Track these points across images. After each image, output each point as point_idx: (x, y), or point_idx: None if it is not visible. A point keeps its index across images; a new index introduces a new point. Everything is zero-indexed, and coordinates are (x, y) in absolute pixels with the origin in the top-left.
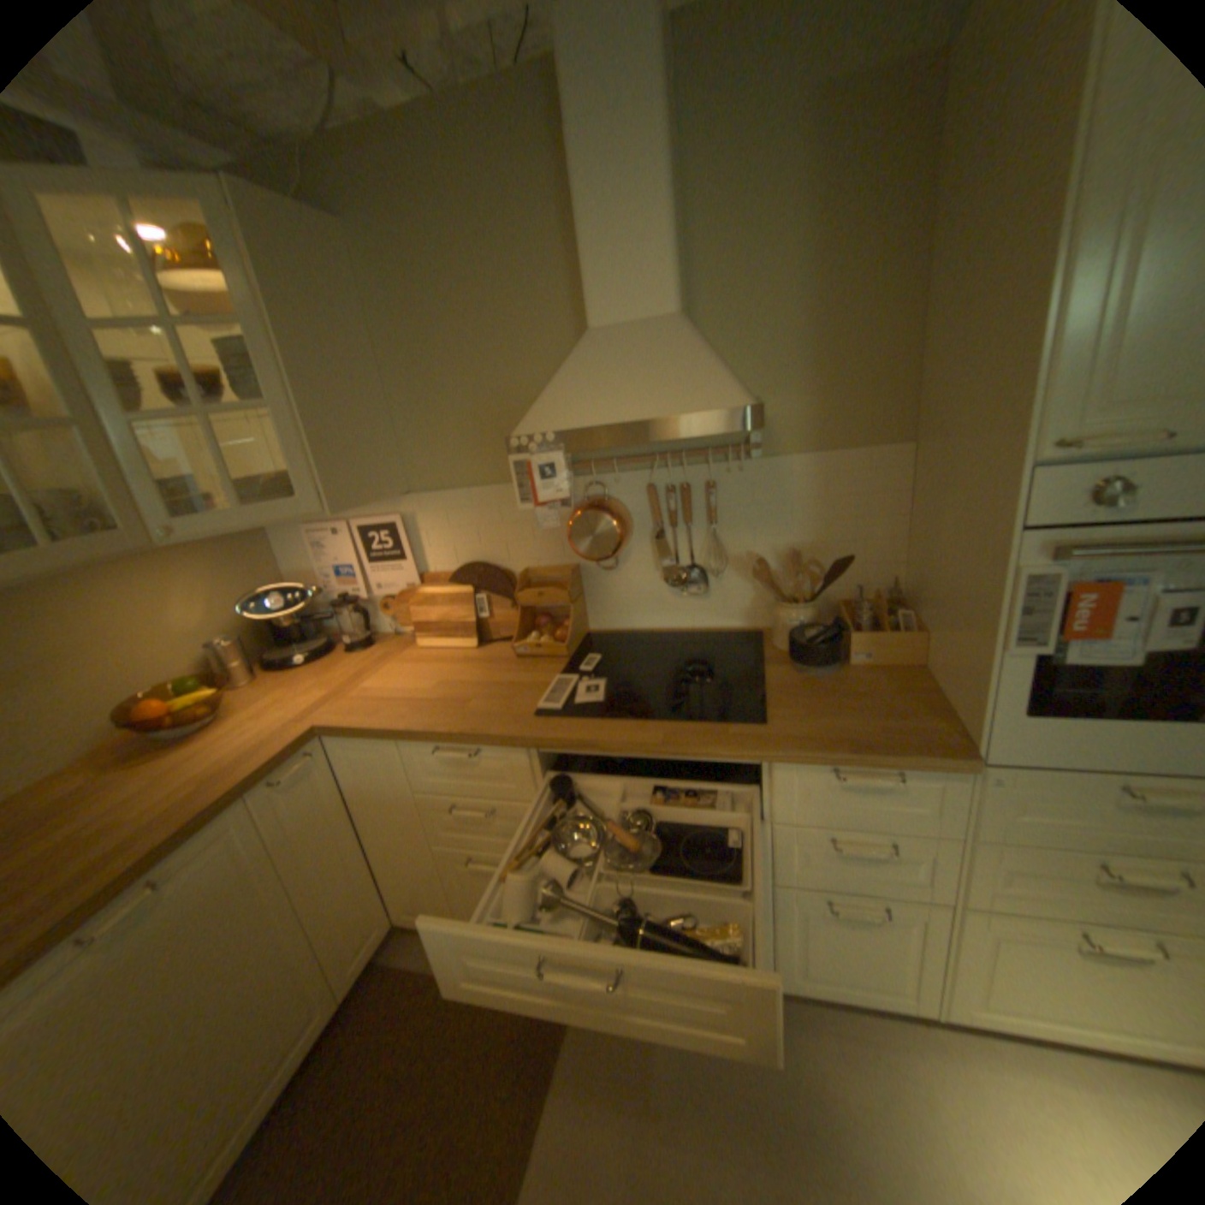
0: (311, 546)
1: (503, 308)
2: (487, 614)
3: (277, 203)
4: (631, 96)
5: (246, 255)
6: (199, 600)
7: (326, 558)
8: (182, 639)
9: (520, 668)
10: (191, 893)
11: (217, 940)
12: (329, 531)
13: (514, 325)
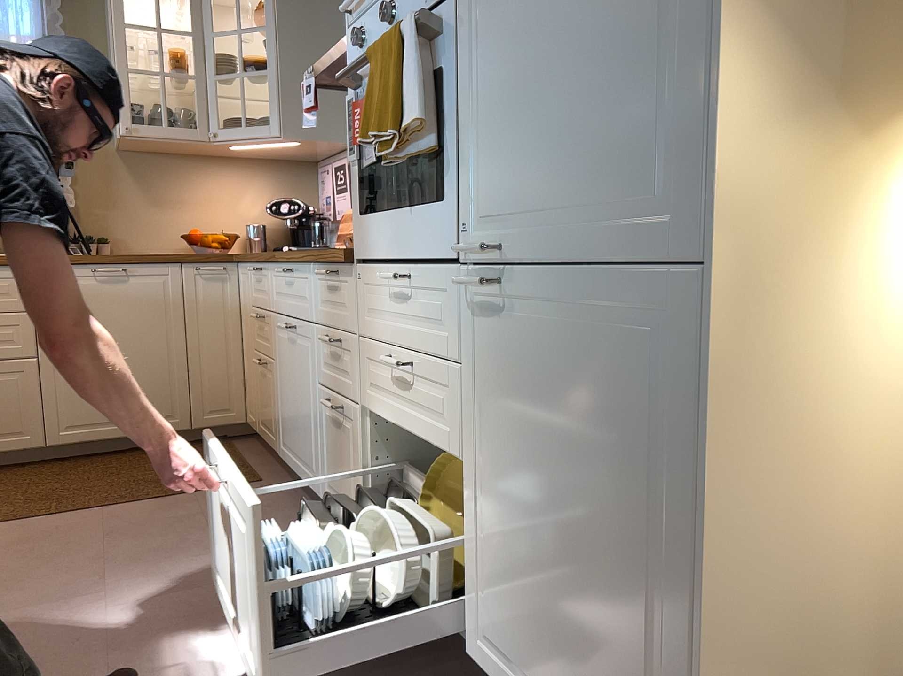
0: (321, 182)
1: None
2: None
3: None
4: None
5: None
6: (260, 202)
7: (324, 190)
8: (243, 220)
9: None
10: (139, 289)
11: (142, 322)
12: (326, 171)
13: None
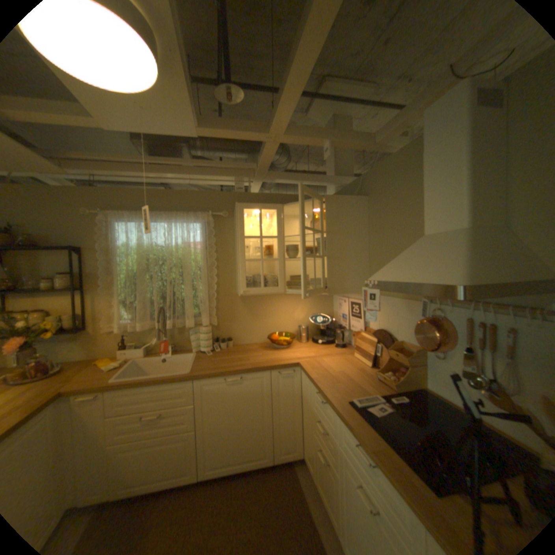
0: (339, 305)
1: (412, 224)
2: (379, 355)
3: (343, 198)
4: (452, 135)
5: (326, 216)
6: (304, 312)
7: (341, 310)
8: (296, 322)
9: (372, 385)
10: (248, 388)
11: (249, 406)
12: (344, 301)
13: (415, 231)
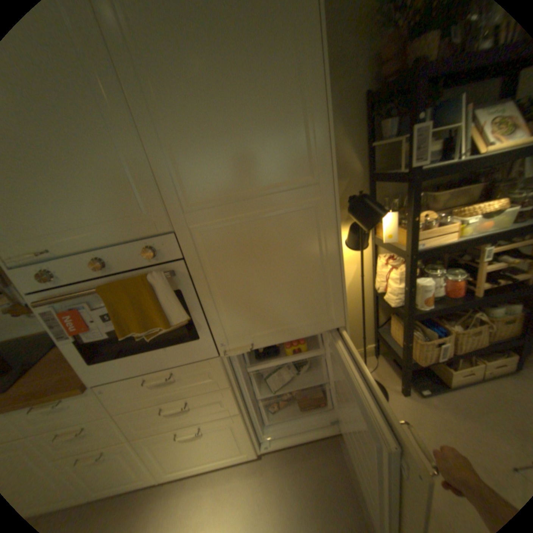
0: None
1: None
2: None
3: None
4: None
5: None
6: None
7: None
8: None
9: None
10: None
11: None
12: None
13: None
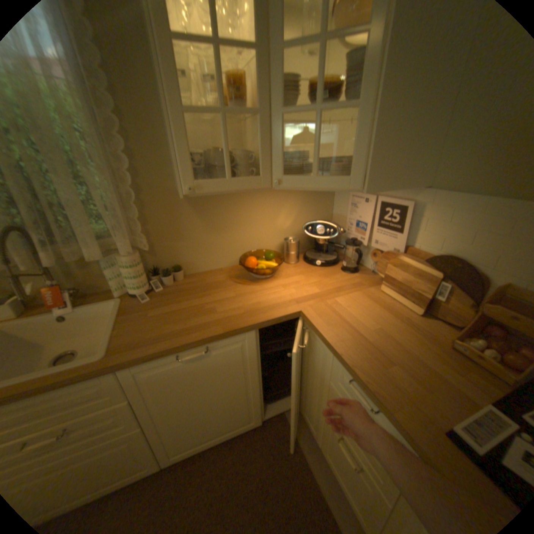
0: (352, 205)
1: None
2: (444, 300)
3: None
4: None
5: None
6: (293, 217)
7: (356, 215)
8: (279, 232)
9: (452, 364)
10: (221, 358)
11: (225, 379)
12: (365, 200)
13: None
